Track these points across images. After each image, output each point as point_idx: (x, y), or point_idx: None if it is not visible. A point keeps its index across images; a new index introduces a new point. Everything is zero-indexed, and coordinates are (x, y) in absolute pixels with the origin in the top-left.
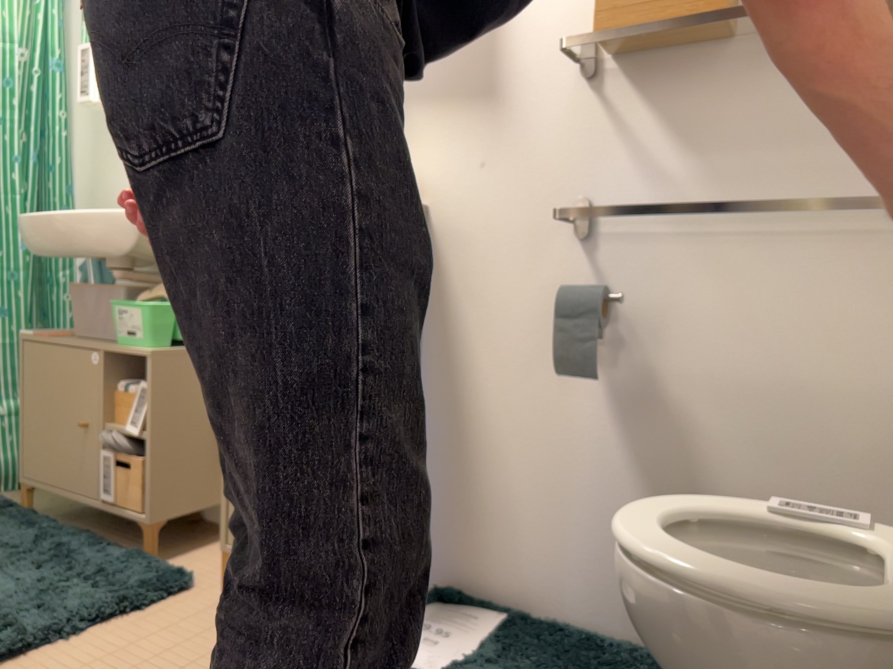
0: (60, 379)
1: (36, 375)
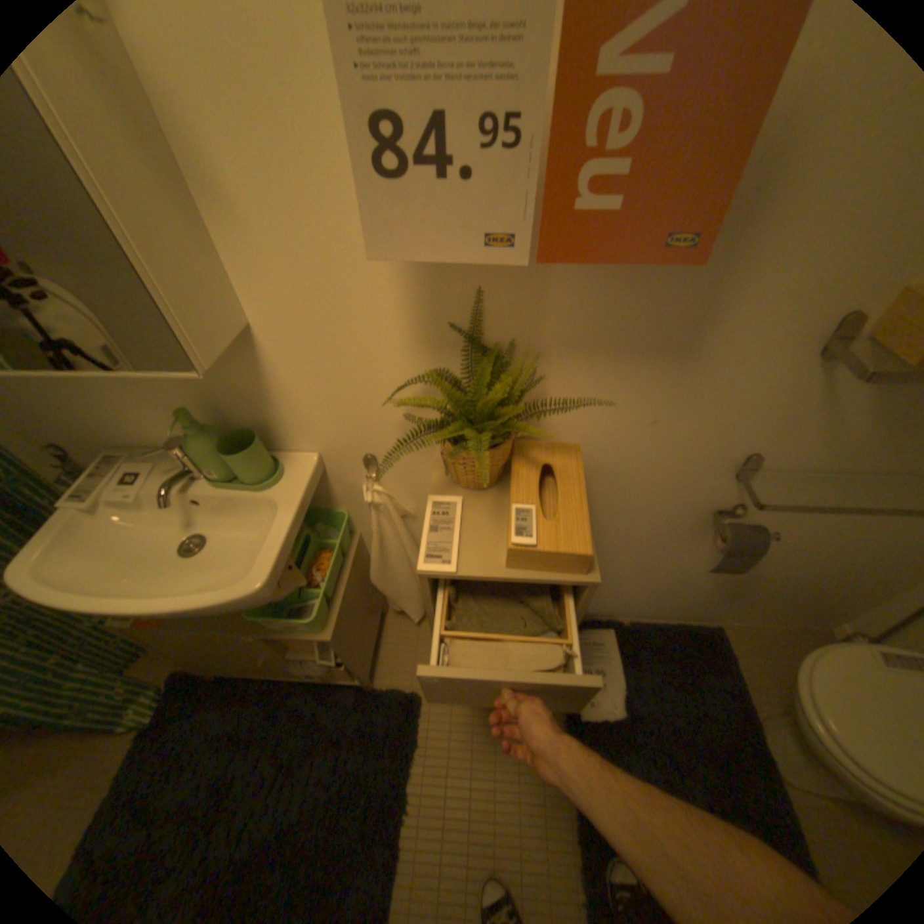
0: (203, 646)
1: (163, 644)
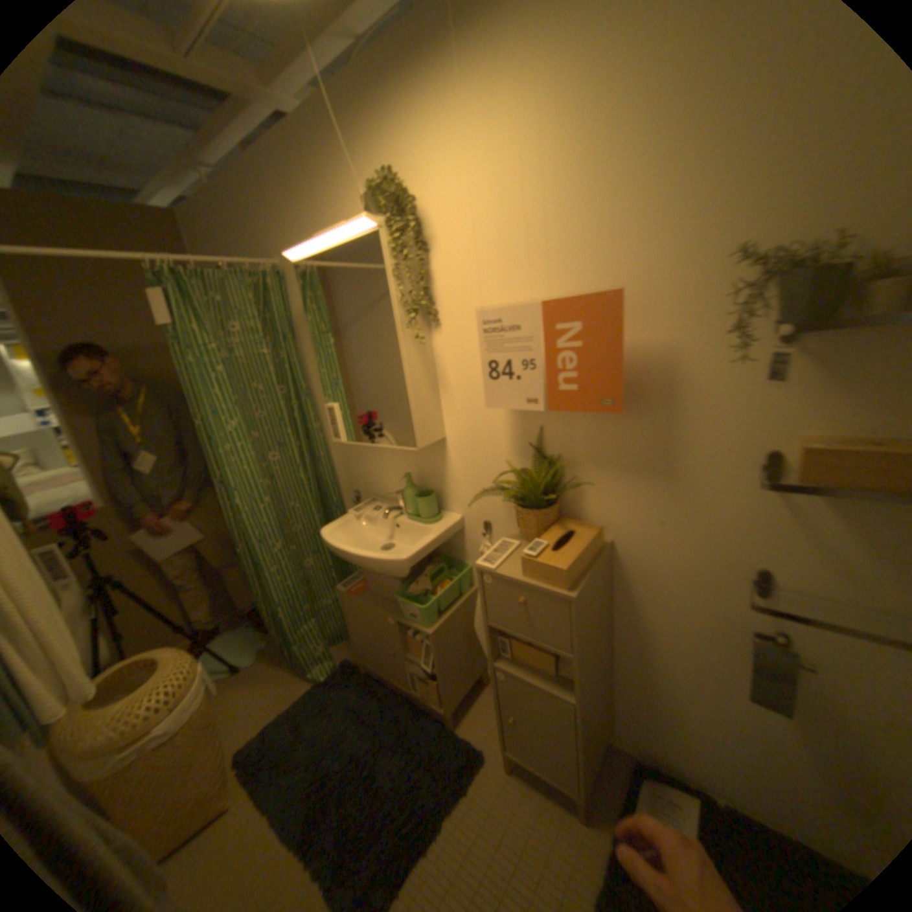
0: (369, 623)
1: (353, 615)
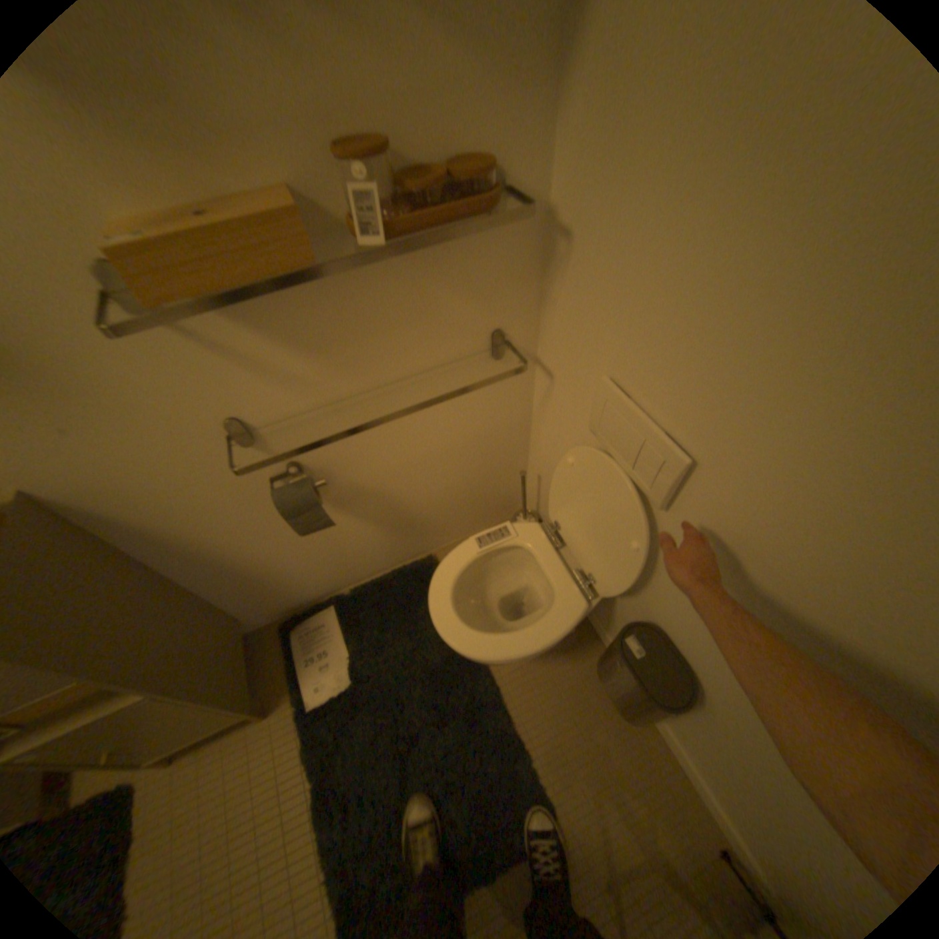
0: None
1: None
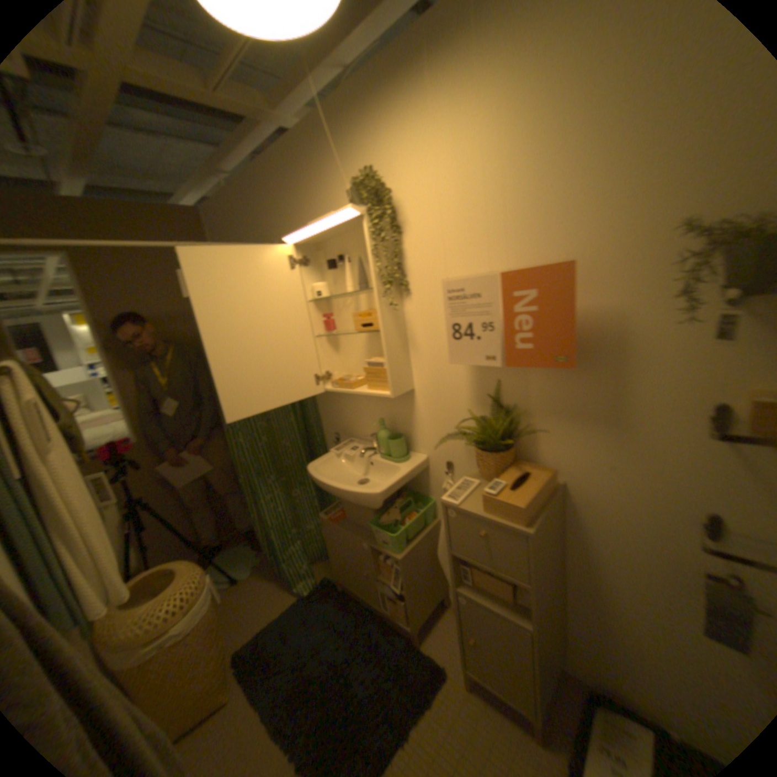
0: (346, 547)
1: (332, 539)
